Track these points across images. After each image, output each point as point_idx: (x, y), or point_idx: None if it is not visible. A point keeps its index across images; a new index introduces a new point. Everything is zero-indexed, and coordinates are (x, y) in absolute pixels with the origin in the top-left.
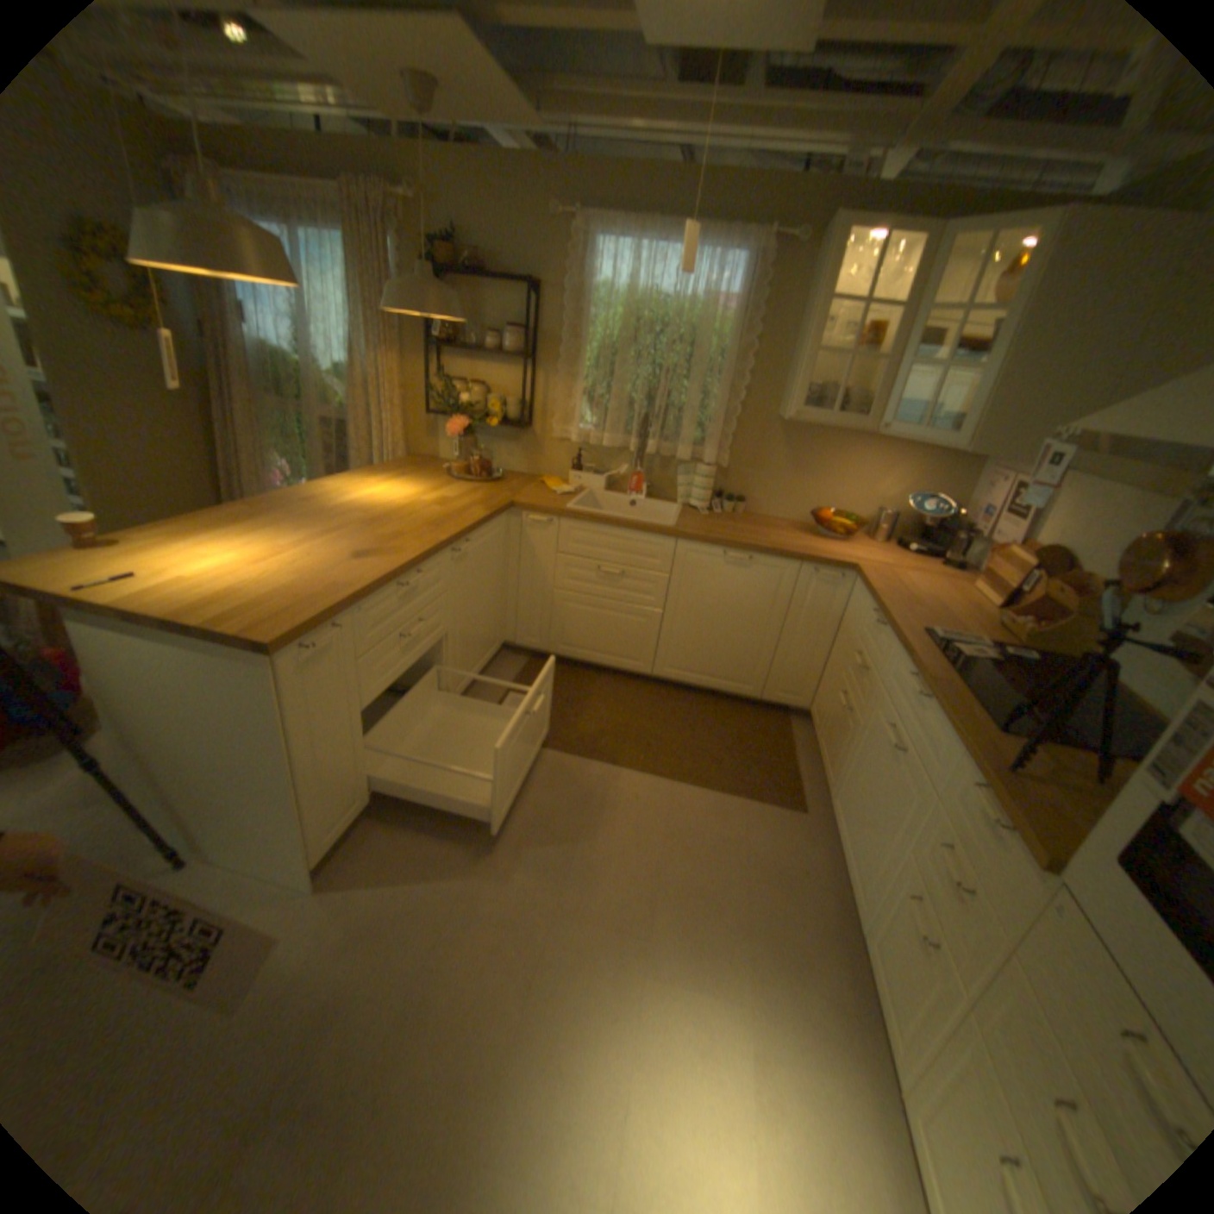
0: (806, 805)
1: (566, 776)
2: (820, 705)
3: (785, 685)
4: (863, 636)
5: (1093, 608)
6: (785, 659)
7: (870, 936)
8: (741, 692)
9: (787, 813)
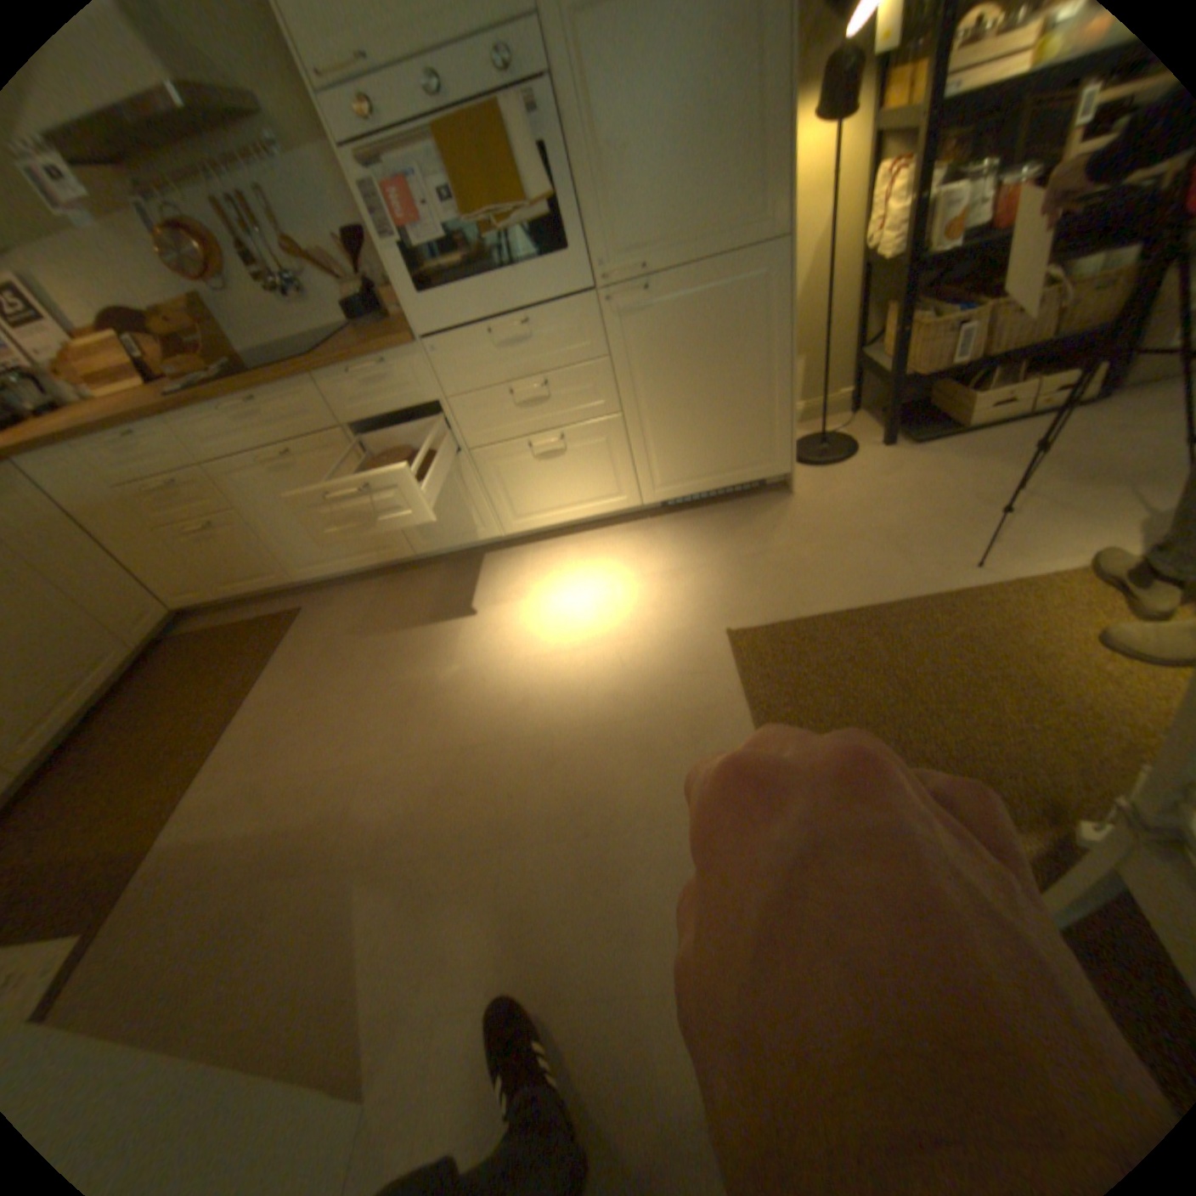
0: (290, 610)
1: (194, 830)
2: (172, 586)
3: (125, 615)
4: (119, 478)
5: (193, 312)
6: (88, 595)
7: (413, 549)
8: (111, 665)
9: (296, 620)
